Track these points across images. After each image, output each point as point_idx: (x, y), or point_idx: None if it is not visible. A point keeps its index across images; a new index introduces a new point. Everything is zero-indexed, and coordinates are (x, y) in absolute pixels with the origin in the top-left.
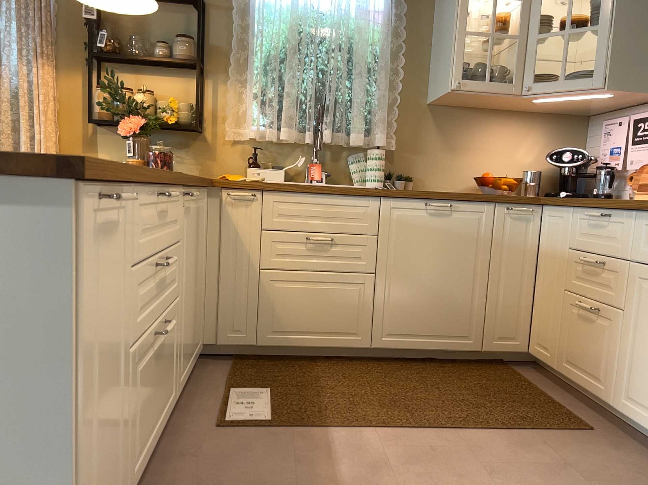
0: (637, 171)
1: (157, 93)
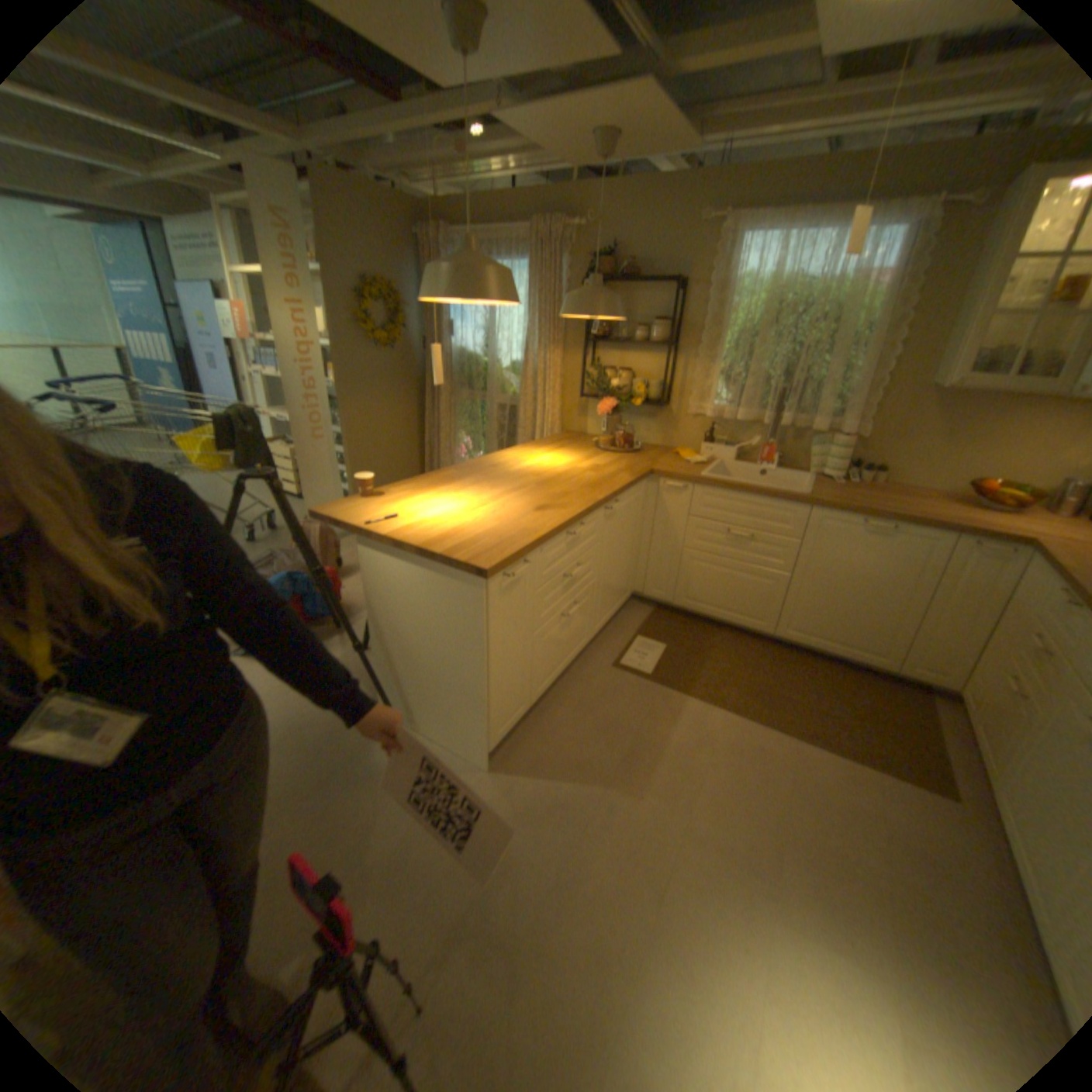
0: None
1: (634, 369)
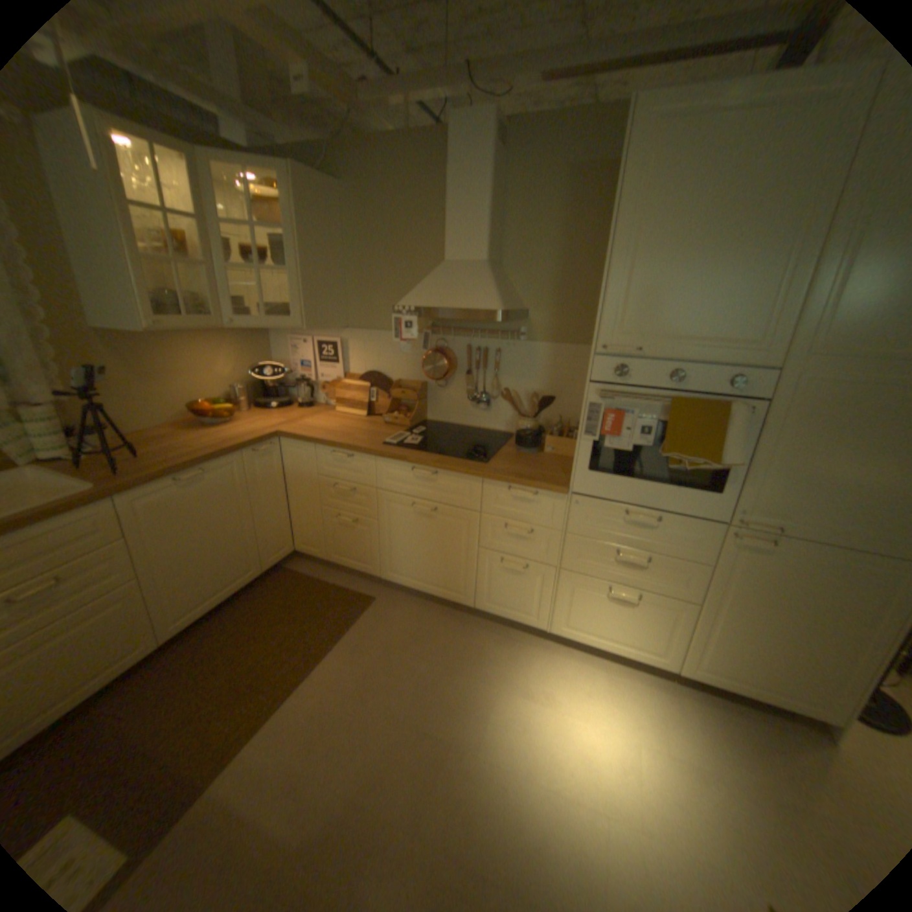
0: (325, 382)
1: None
